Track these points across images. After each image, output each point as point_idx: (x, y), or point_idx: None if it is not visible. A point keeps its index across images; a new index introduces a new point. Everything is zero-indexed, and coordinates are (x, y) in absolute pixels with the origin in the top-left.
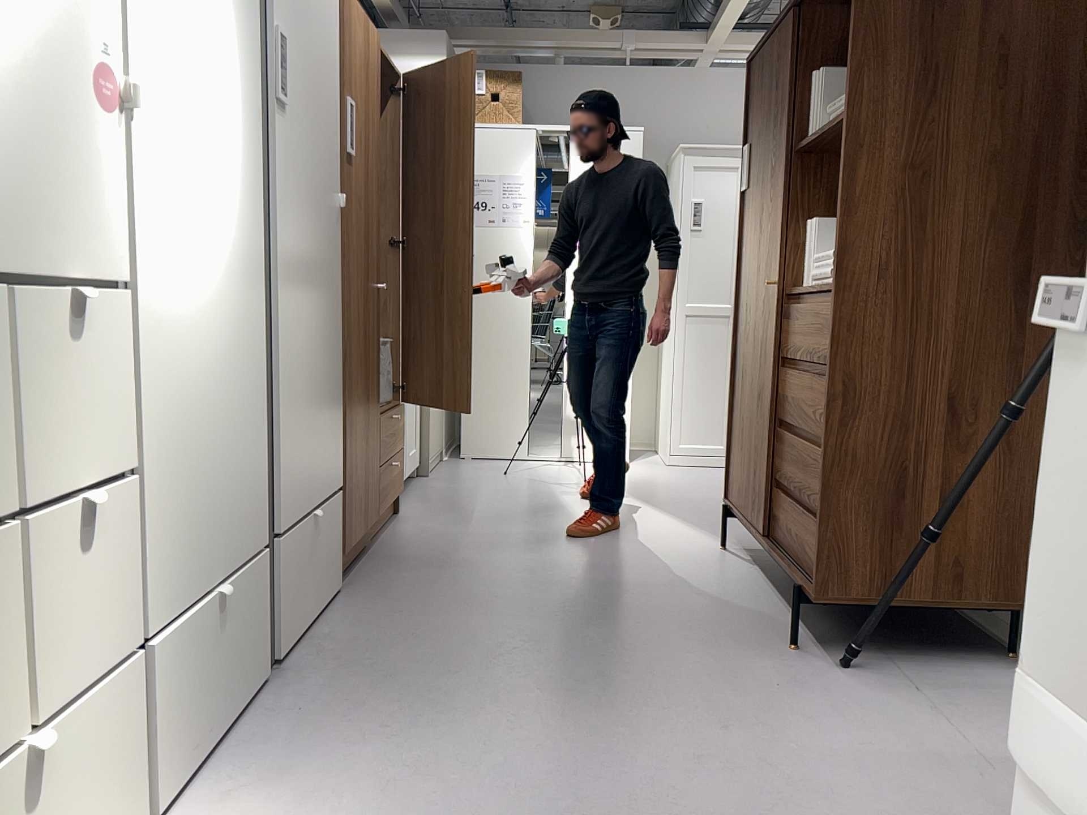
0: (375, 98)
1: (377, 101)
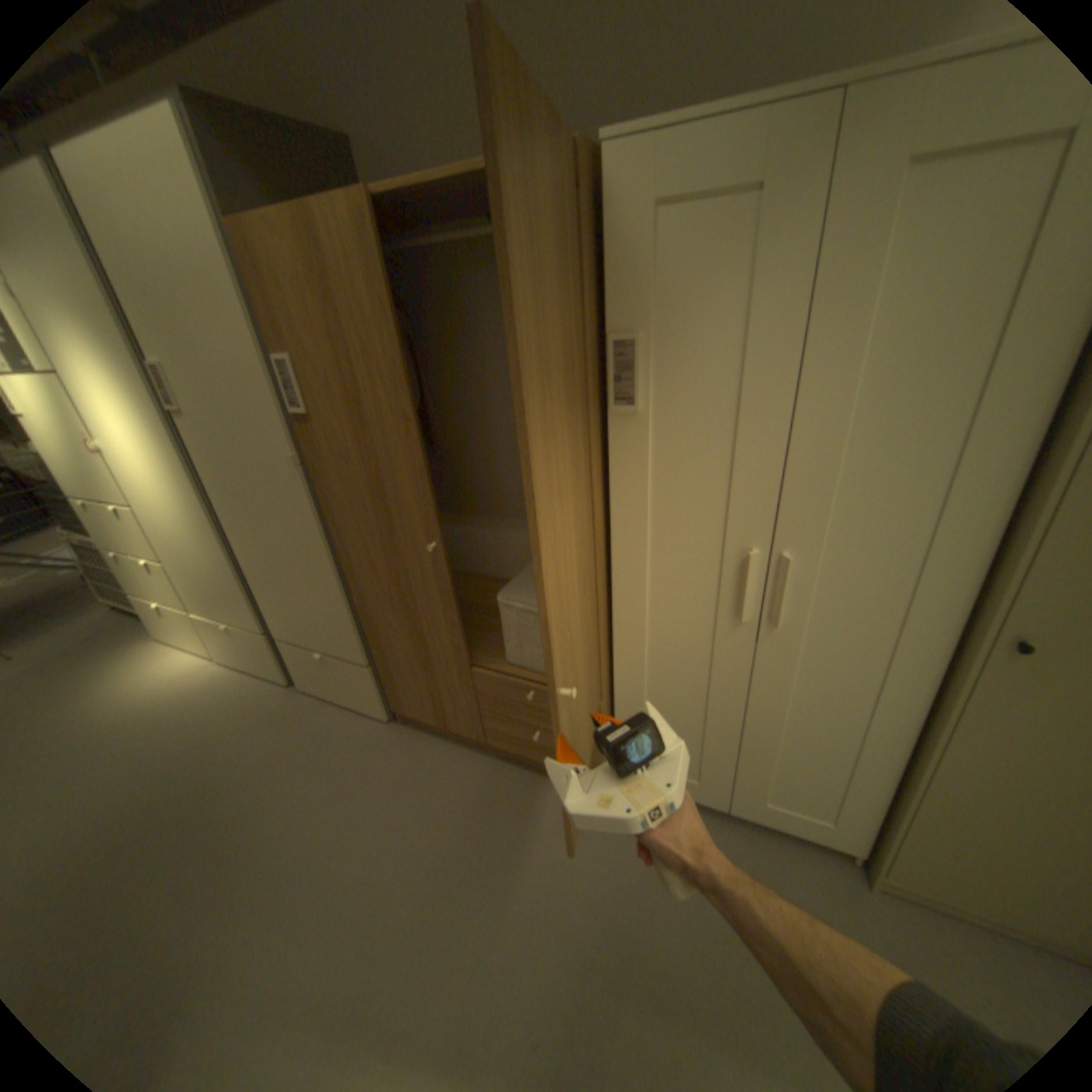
0: (364, 308)
1: (376, 307)
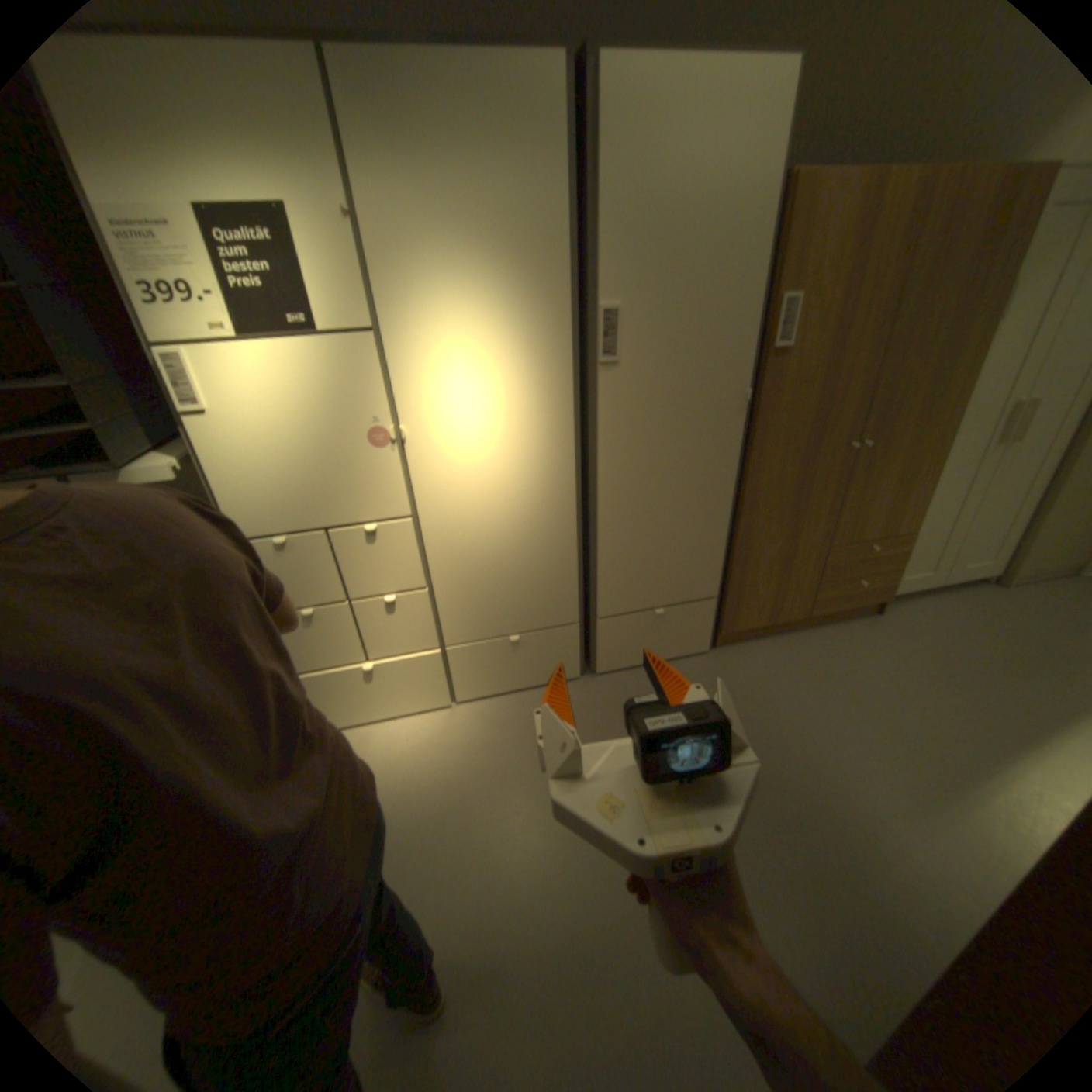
0: (892, 255)
1: (902, 254)
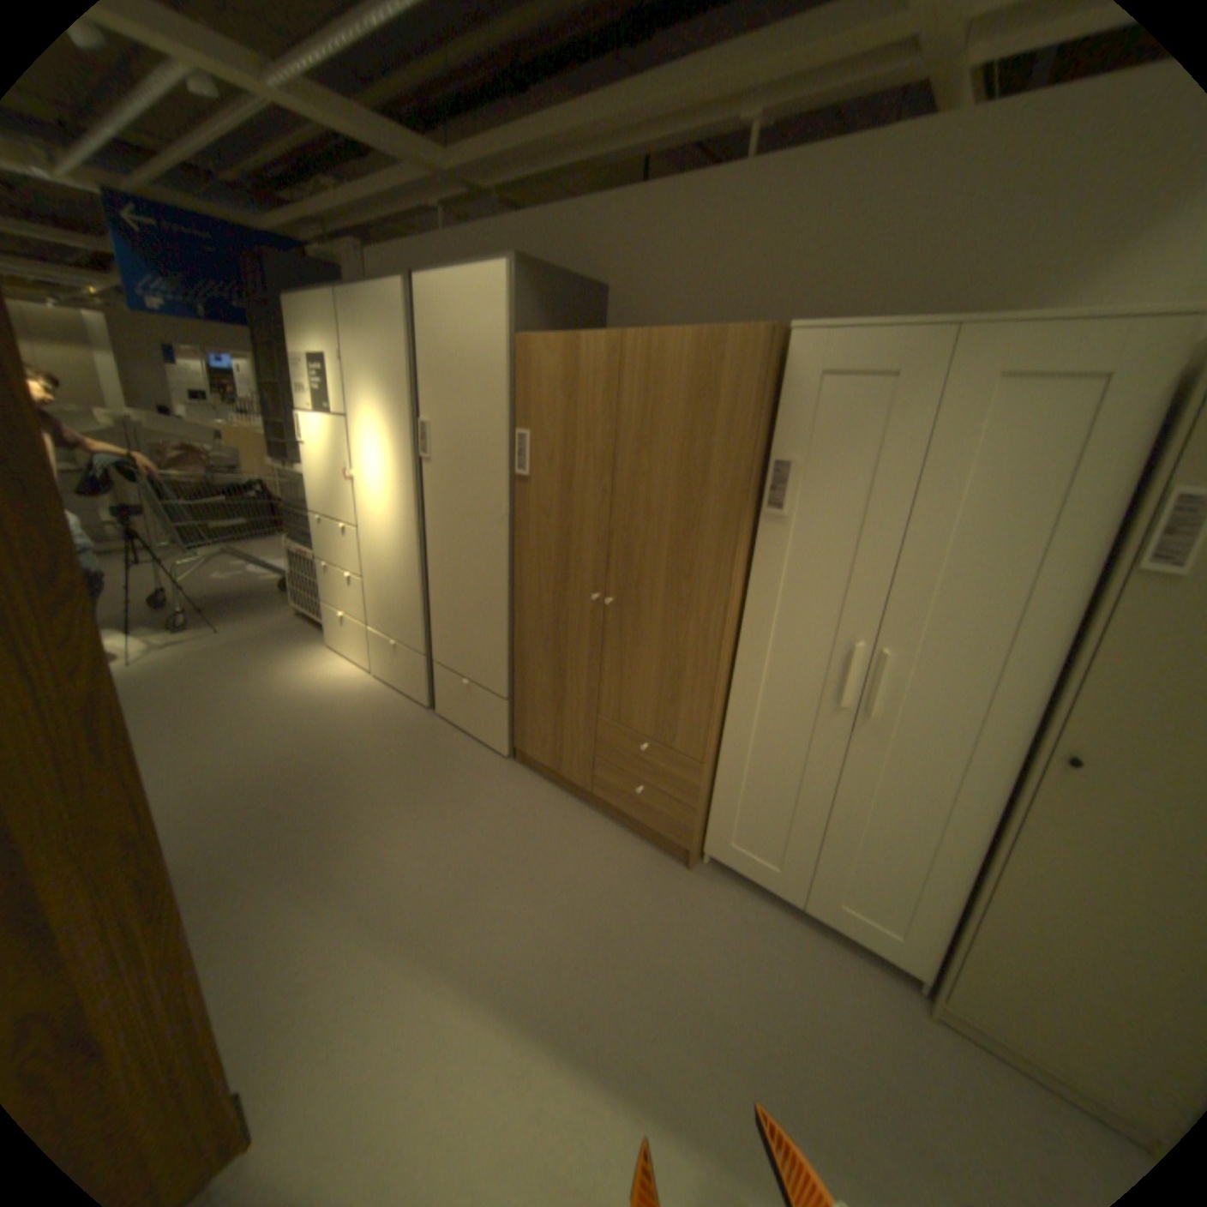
0: (597, 409)
1: (606, 410)
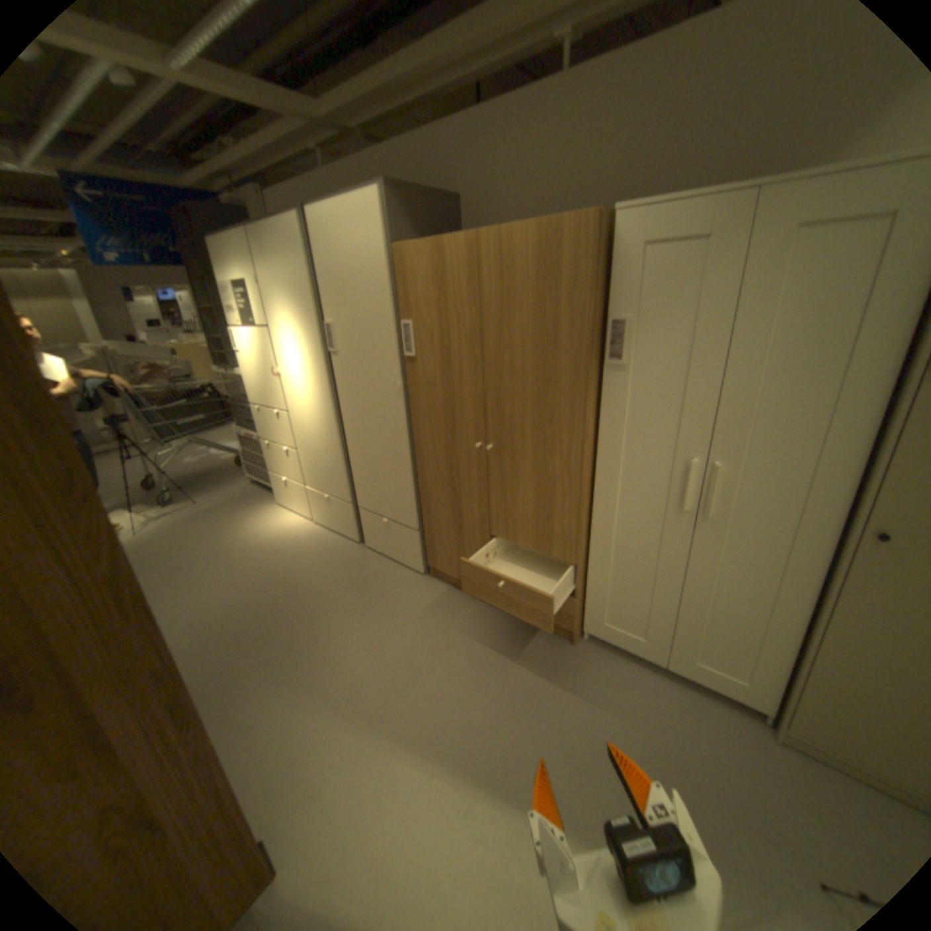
0: (464, 297)
1: (471, 296)
